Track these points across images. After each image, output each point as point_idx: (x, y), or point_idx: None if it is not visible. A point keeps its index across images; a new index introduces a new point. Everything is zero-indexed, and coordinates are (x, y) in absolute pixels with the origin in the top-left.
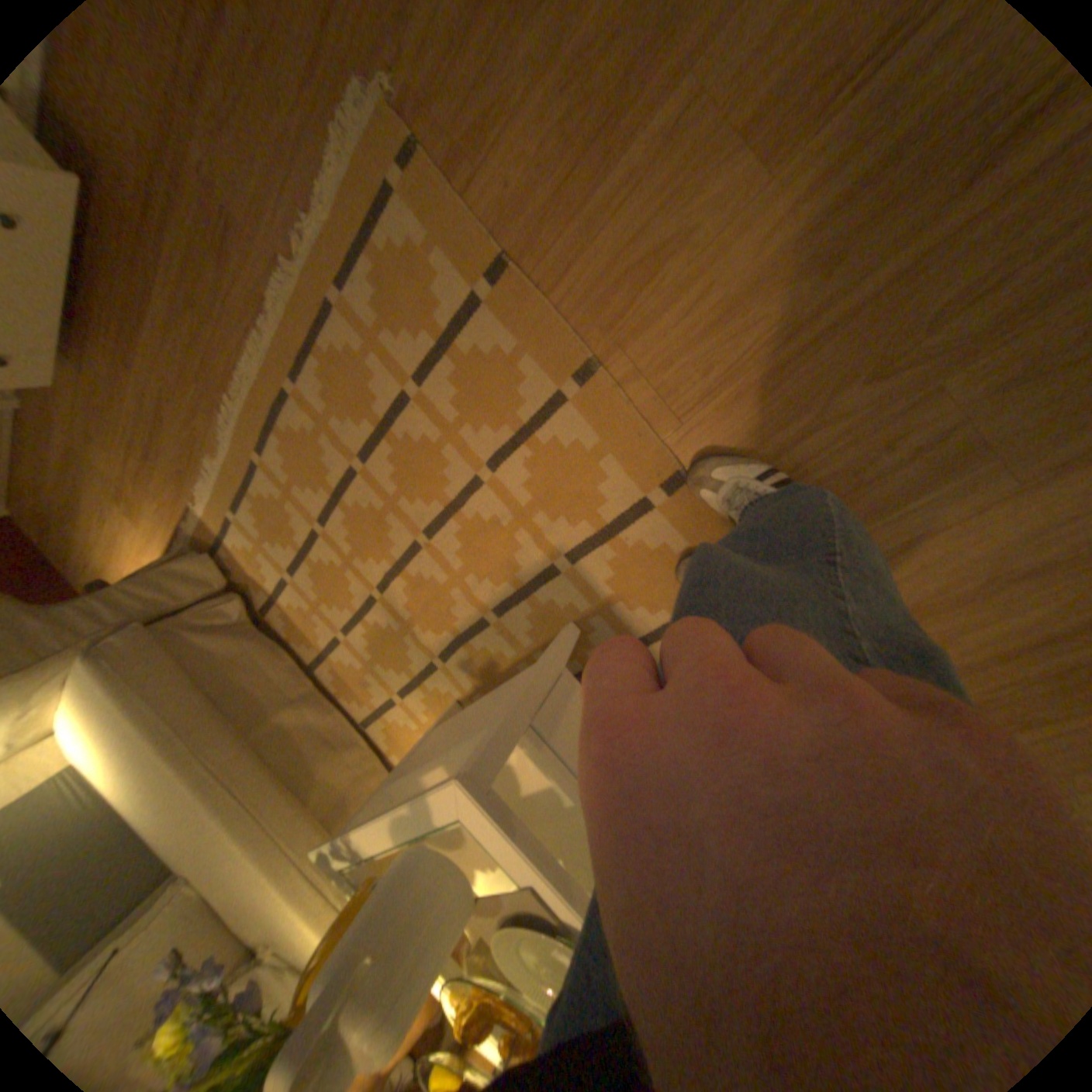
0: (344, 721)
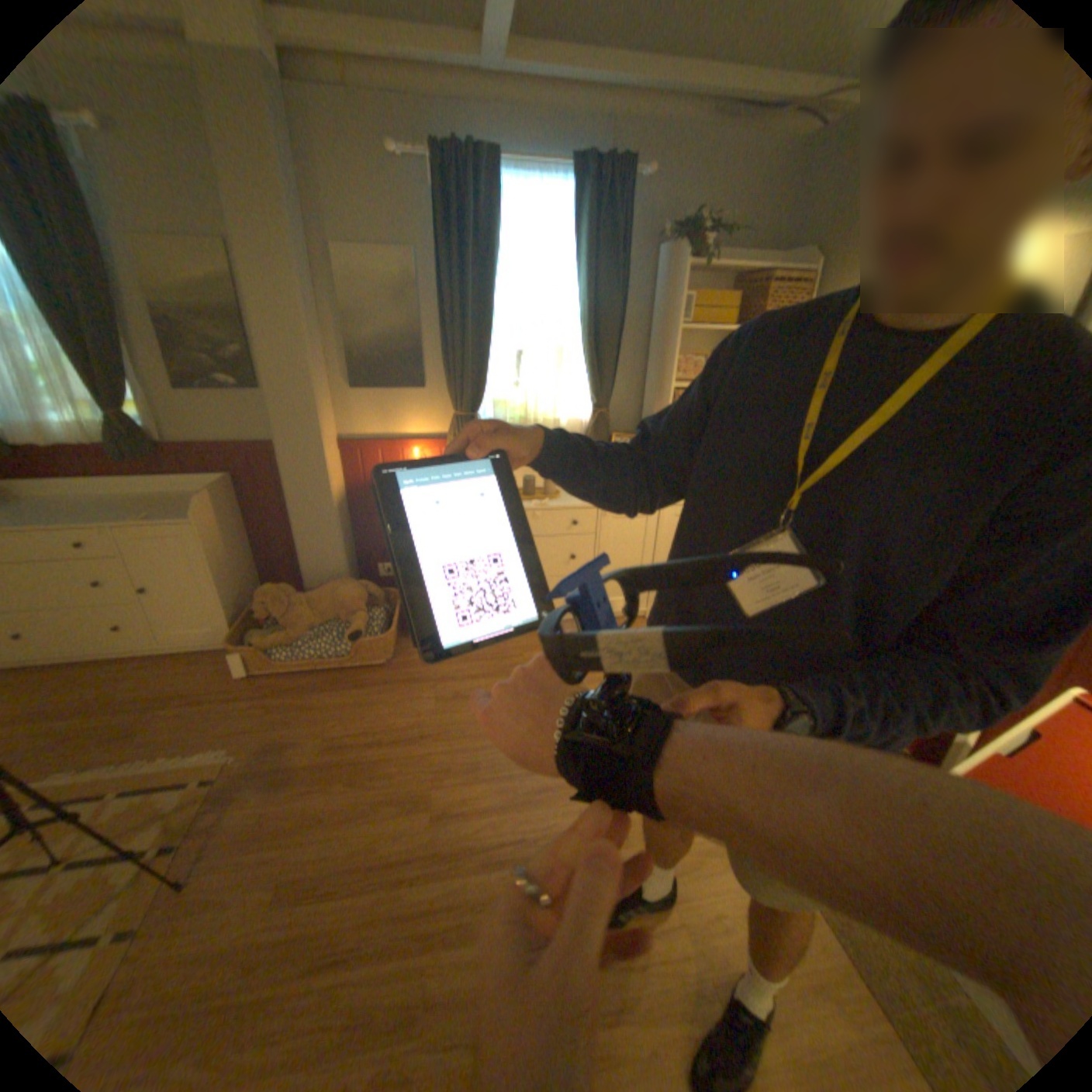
0: None
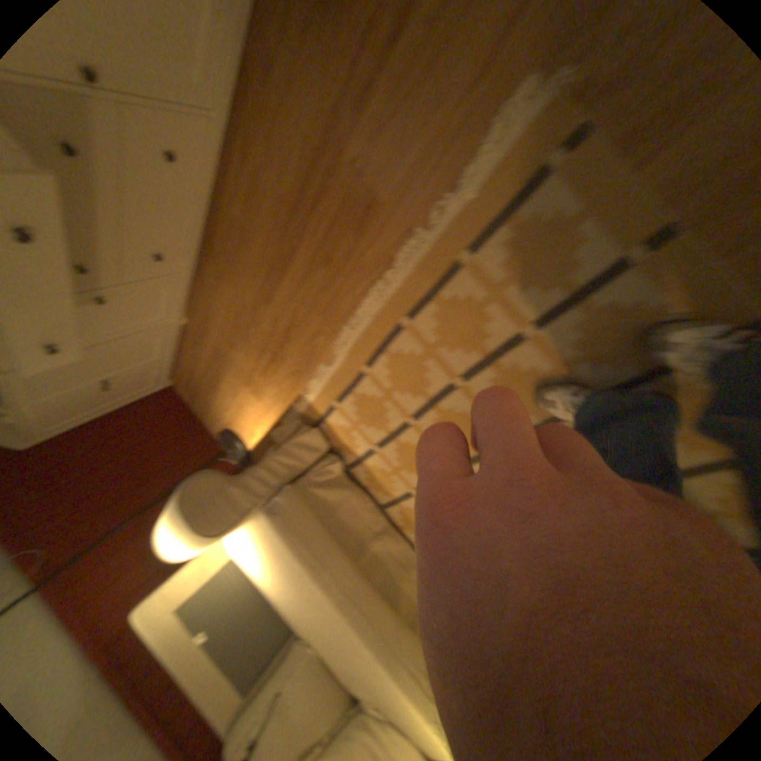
0: (408, 546)
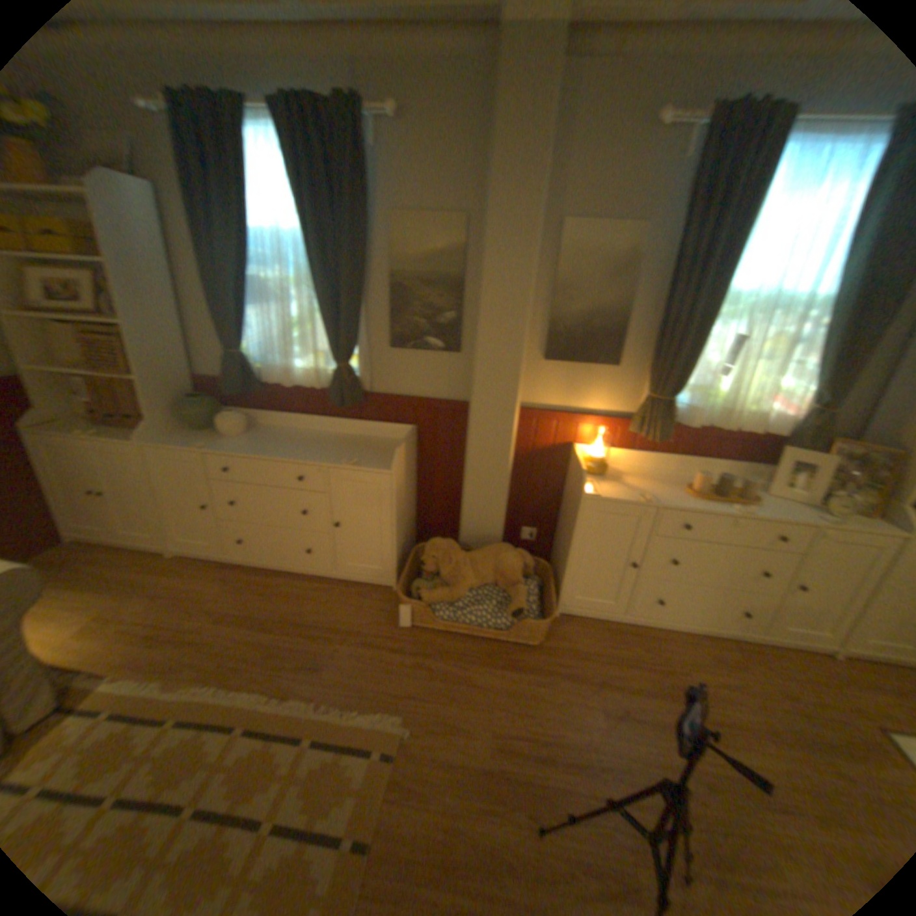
0: None
